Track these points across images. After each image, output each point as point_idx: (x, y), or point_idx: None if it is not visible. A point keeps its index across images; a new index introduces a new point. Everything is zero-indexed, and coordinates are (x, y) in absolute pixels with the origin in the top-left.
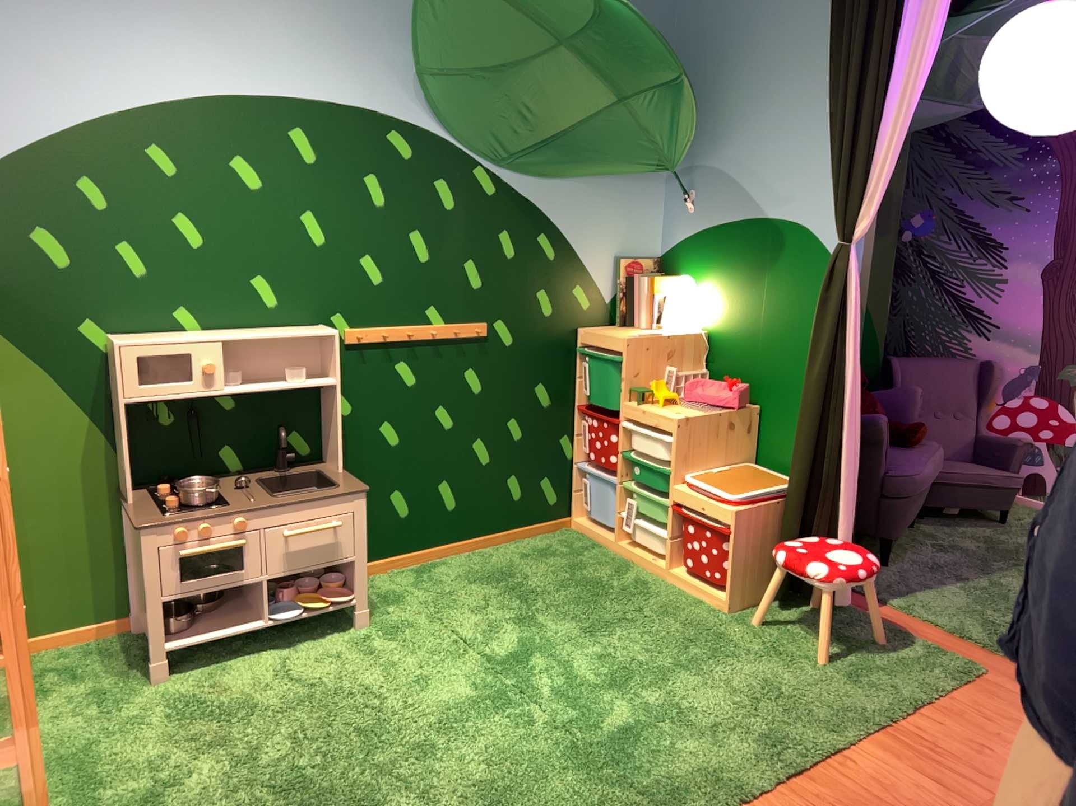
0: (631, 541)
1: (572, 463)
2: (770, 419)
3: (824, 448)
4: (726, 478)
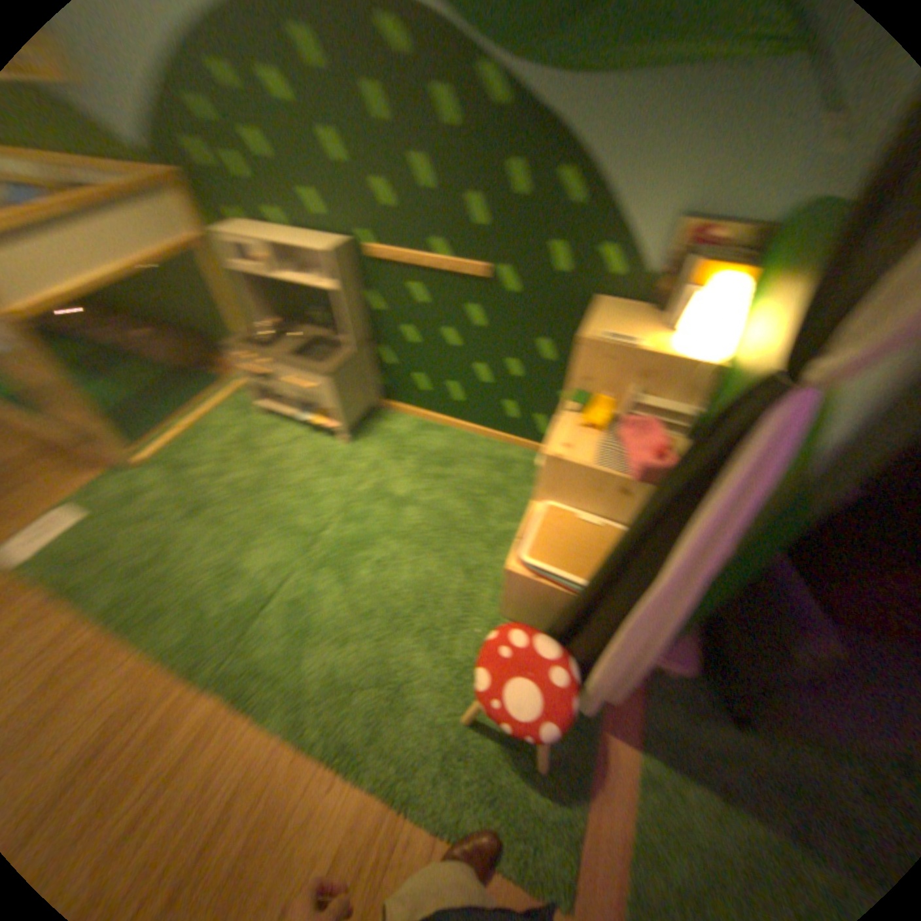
0: None
1: None
2: None
3: (603, 610)
4: (567, 533)
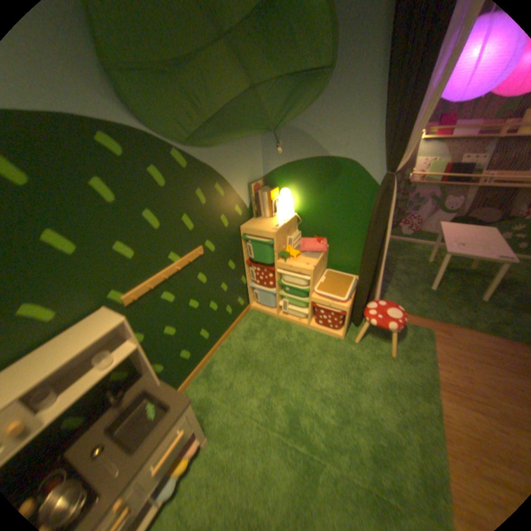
0: (282, 311)
1: (246, 285)
2: (333, 250)
3: (375, 267)
4: (329, 285)
